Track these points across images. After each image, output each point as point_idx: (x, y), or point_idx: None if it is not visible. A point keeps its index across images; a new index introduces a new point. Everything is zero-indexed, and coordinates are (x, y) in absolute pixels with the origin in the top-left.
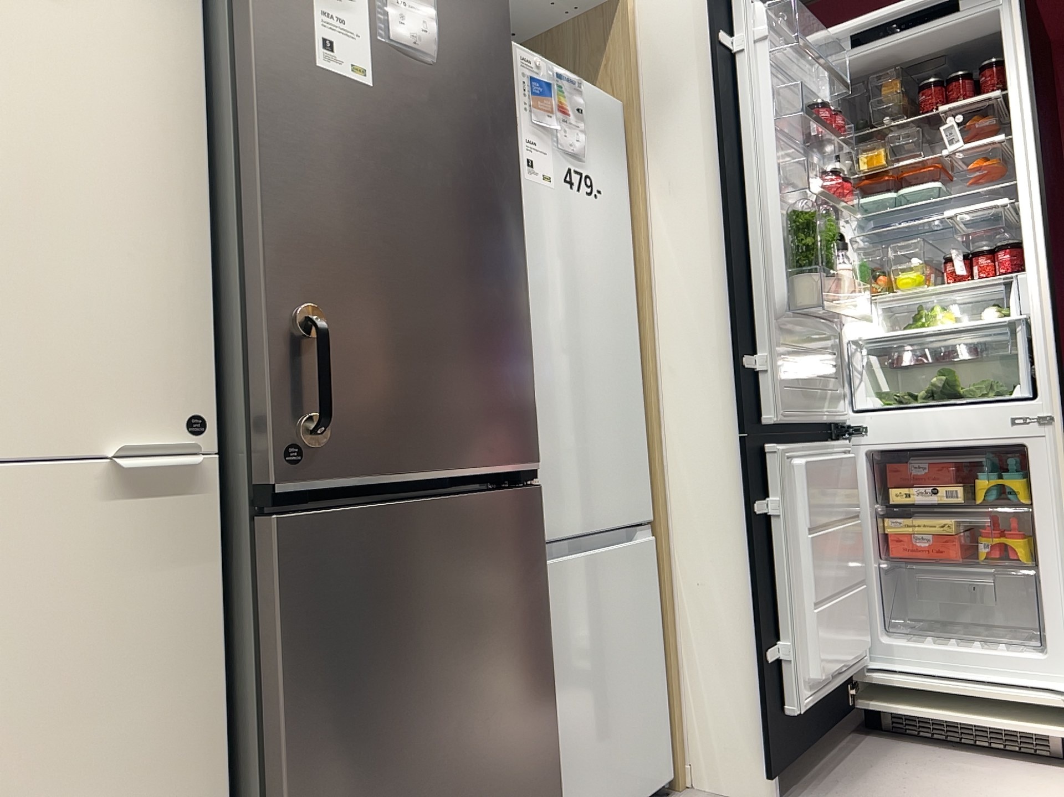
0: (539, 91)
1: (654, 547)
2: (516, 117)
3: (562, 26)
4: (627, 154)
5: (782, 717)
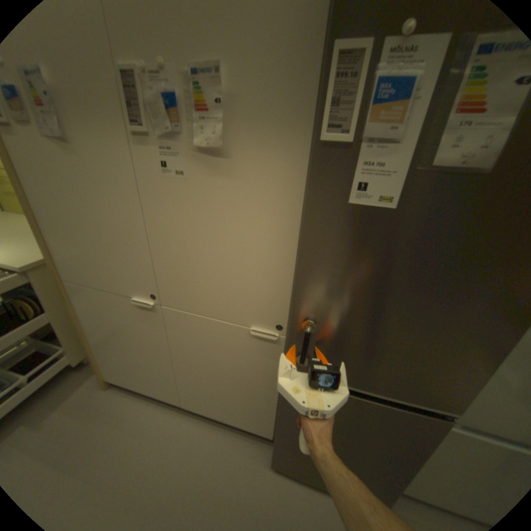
0: None
1: None
2: None
3: None
4: None
5: None
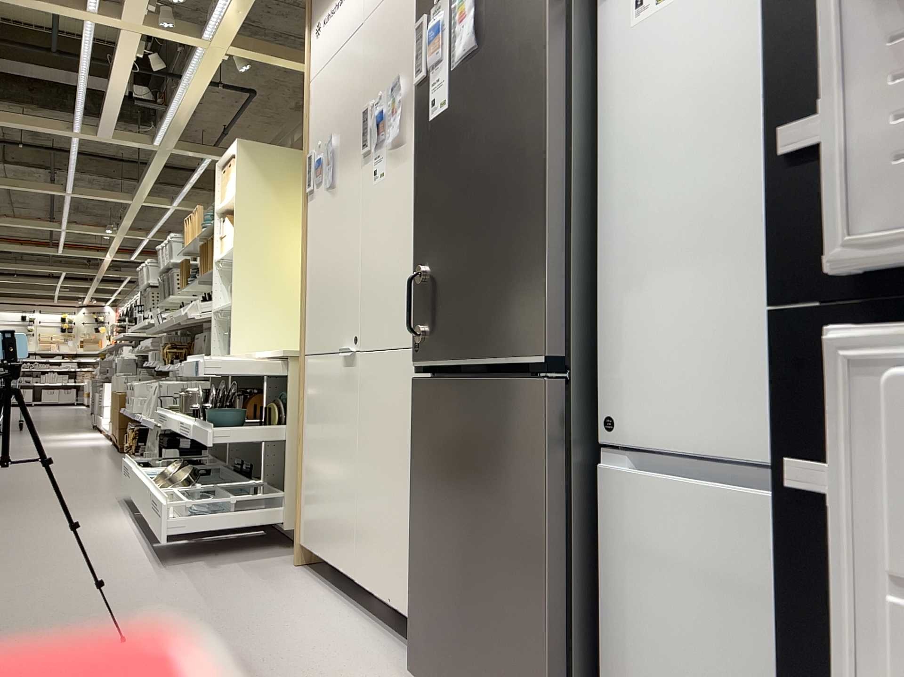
0: None
1: None
2: None
3: None
4: None
5: None
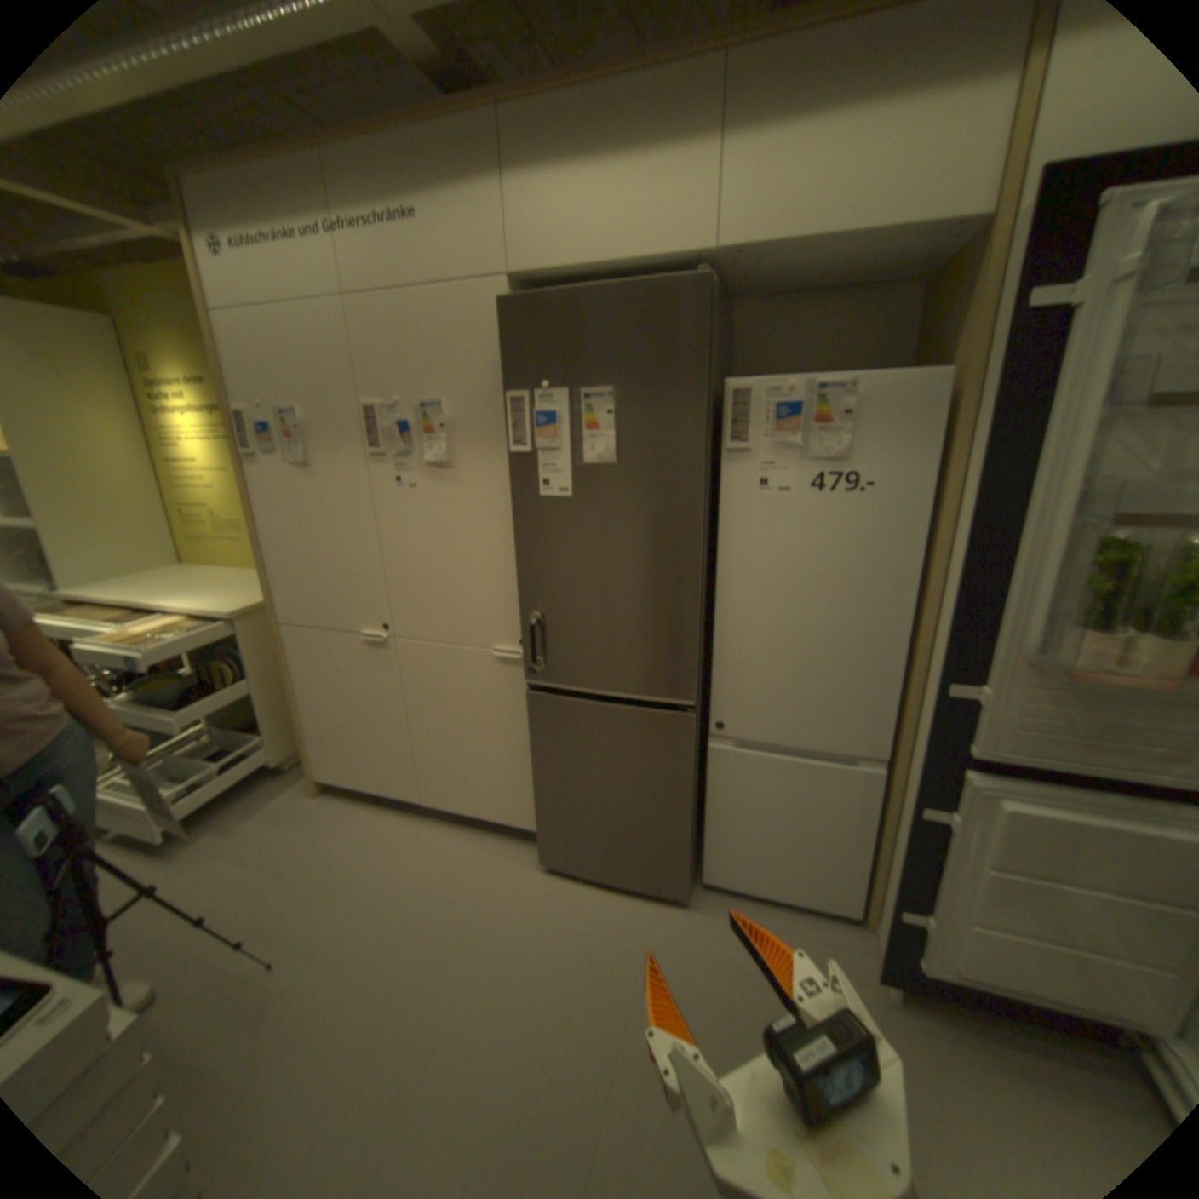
0: (786, 413)
1: (892, 777)
2: (752, 446)
3: (966, 243)
4: (956, 422)
5: (916, 963)
